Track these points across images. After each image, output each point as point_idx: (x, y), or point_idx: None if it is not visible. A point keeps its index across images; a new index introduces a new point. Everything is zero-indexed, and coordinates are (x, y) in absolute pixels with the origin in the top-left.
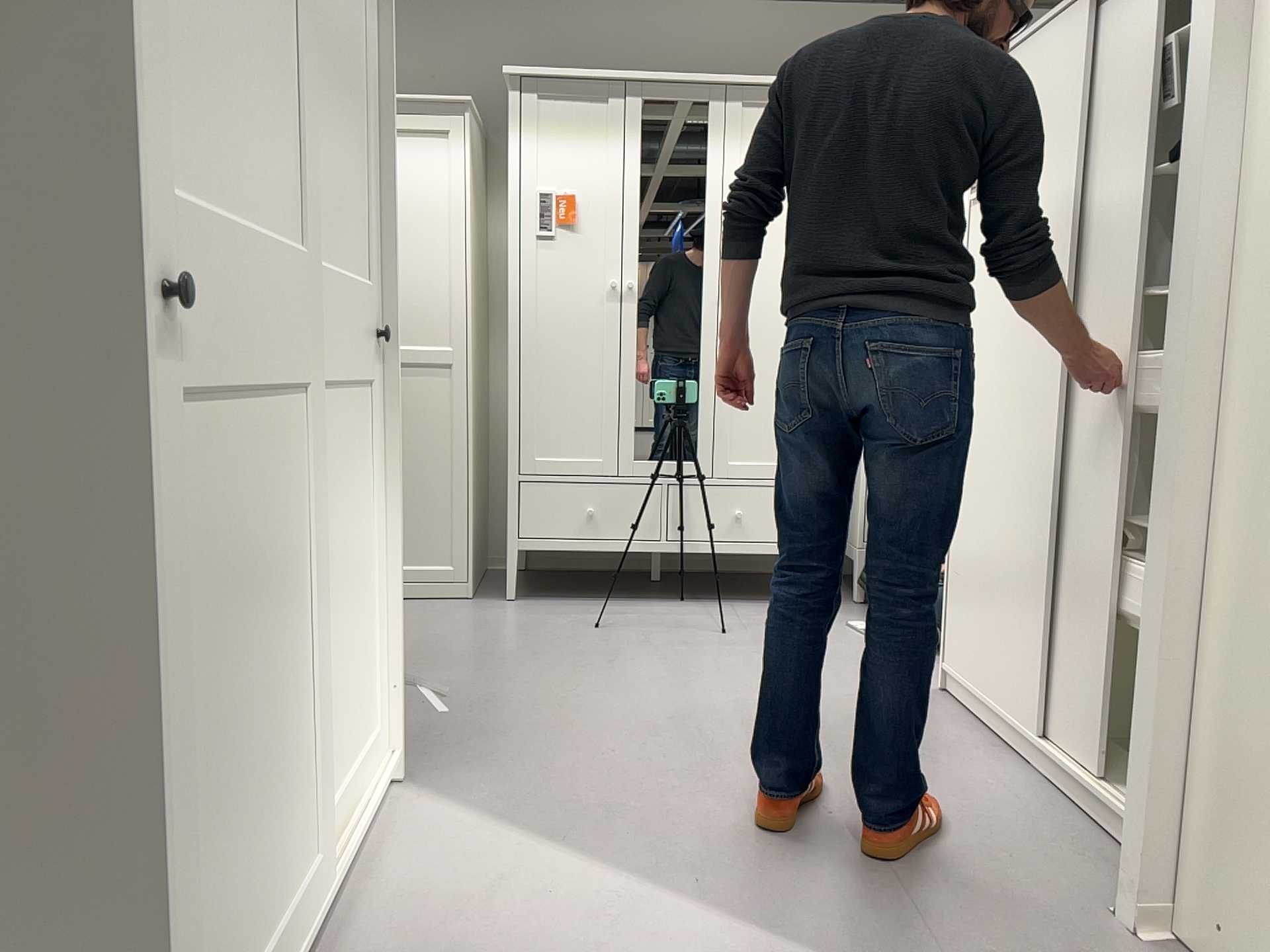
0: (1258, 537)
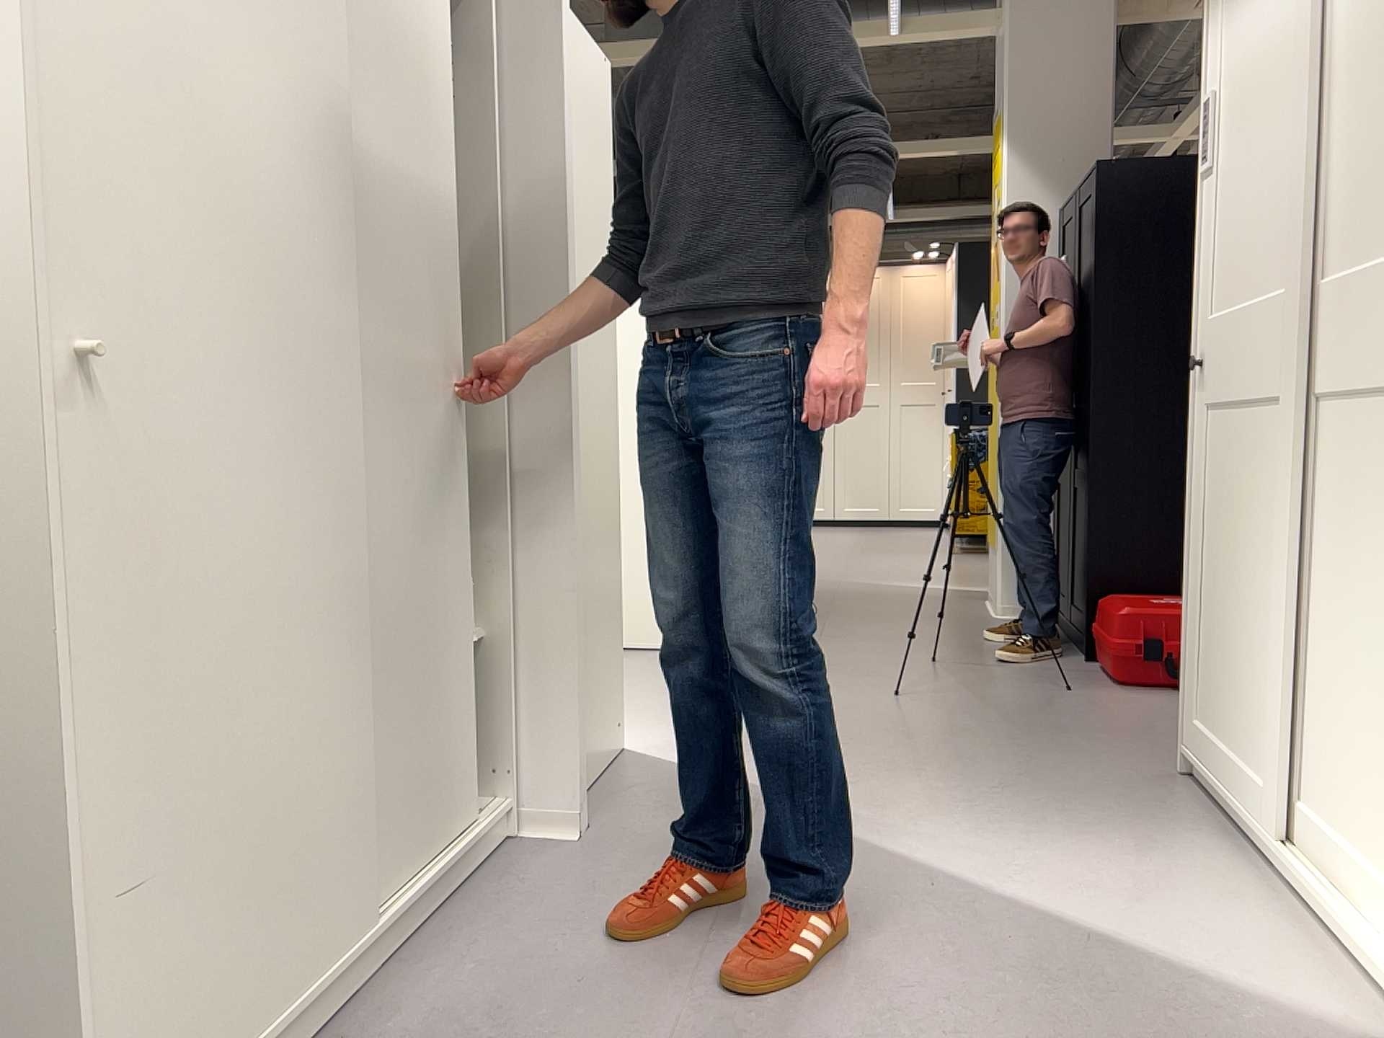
0: (578, 489)
